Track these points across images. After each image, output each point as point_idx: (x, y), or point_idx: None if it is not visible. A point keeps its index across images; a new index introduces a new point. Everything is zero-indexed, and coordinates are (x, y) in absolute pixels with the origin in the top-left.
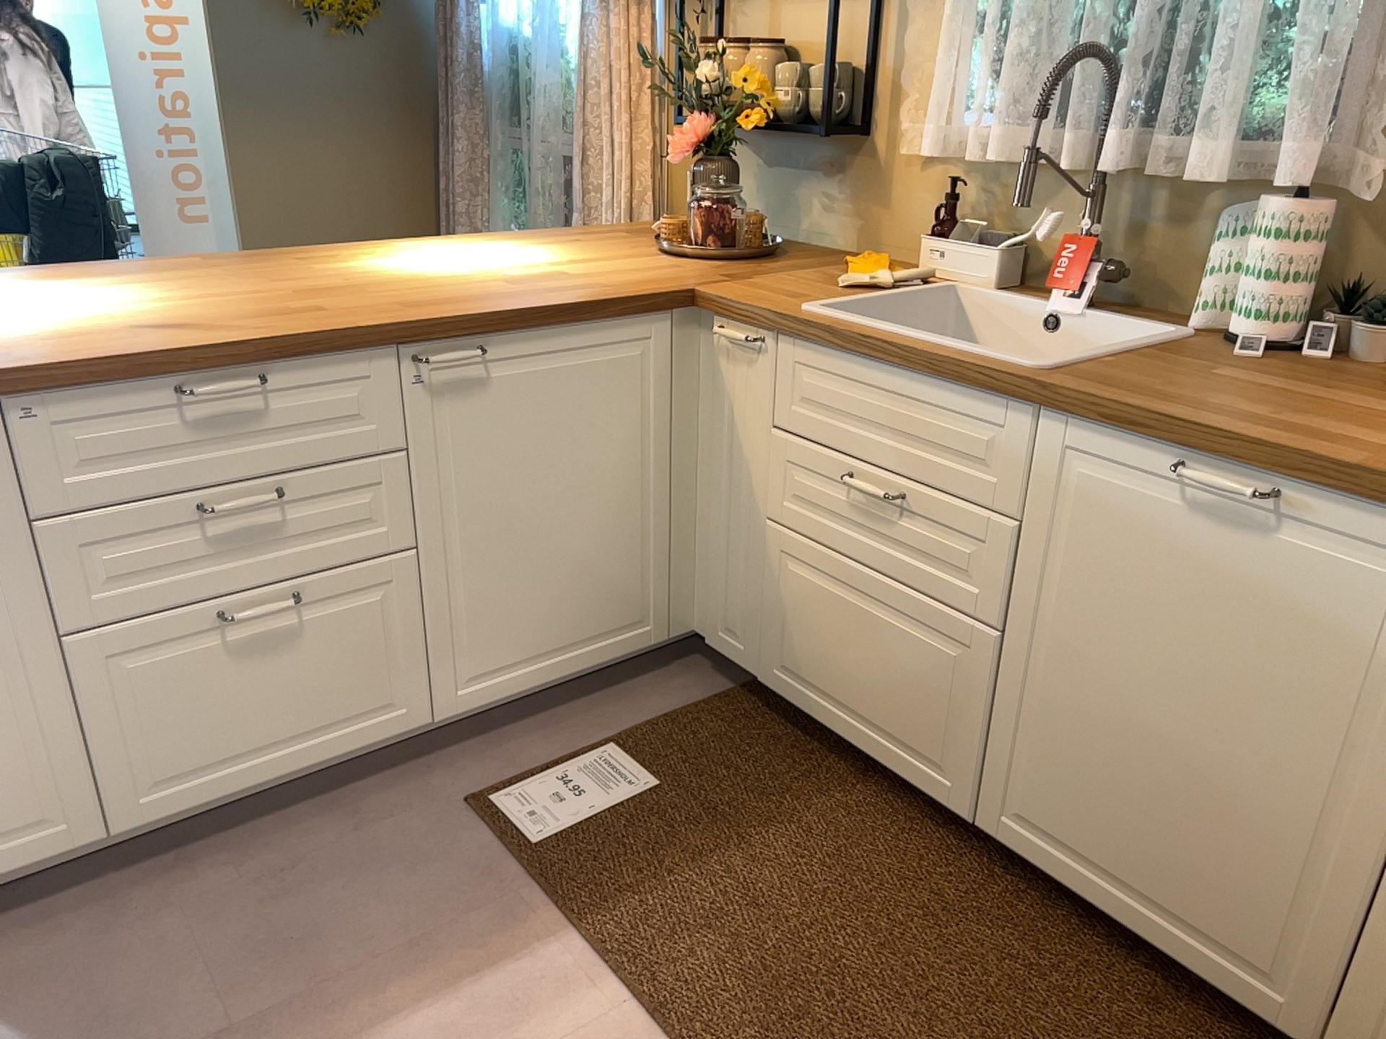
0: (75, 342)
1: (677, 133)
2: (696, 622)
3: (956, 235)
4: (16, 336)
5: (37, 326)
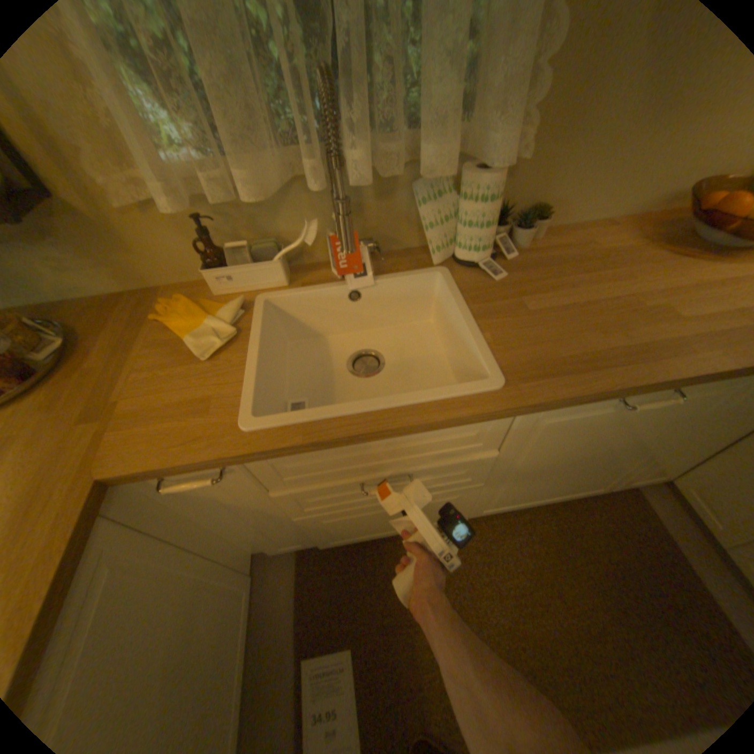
0: None
1: None
2: (251, 552)
3: (227, 254)
4: None
5: None
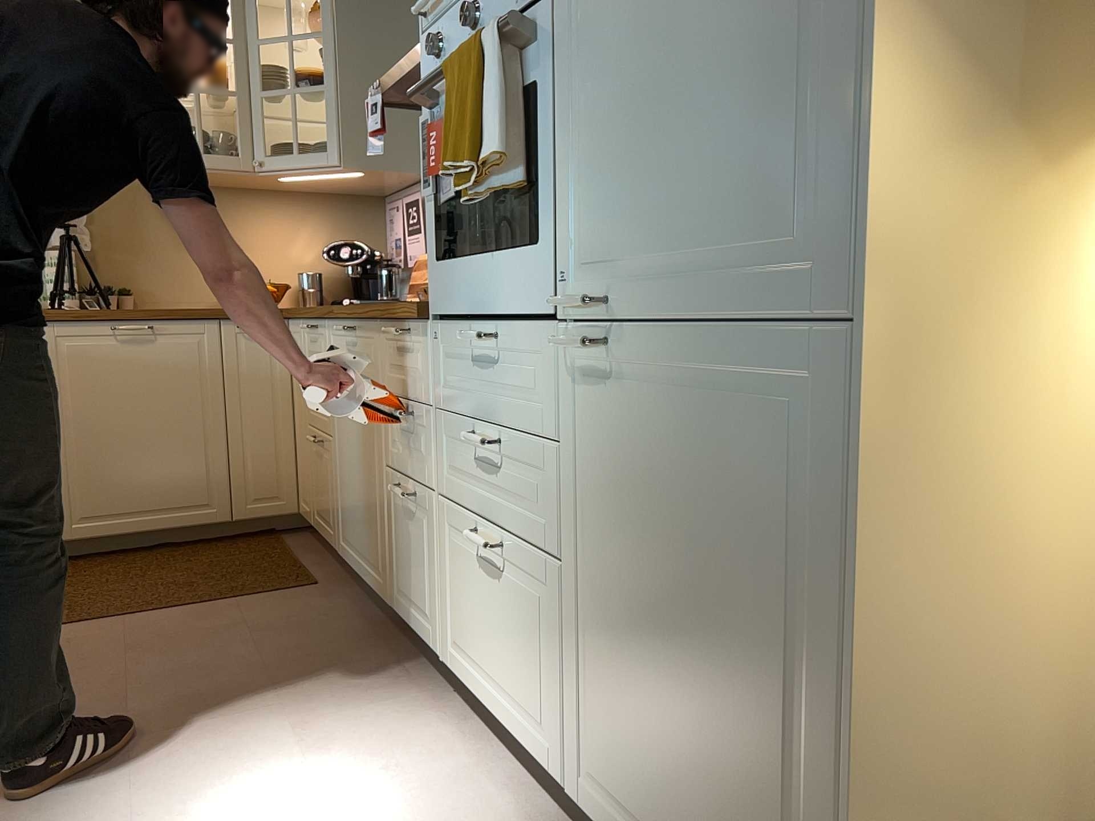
0: None
1: None
2: None
3: None
4: None
5: None
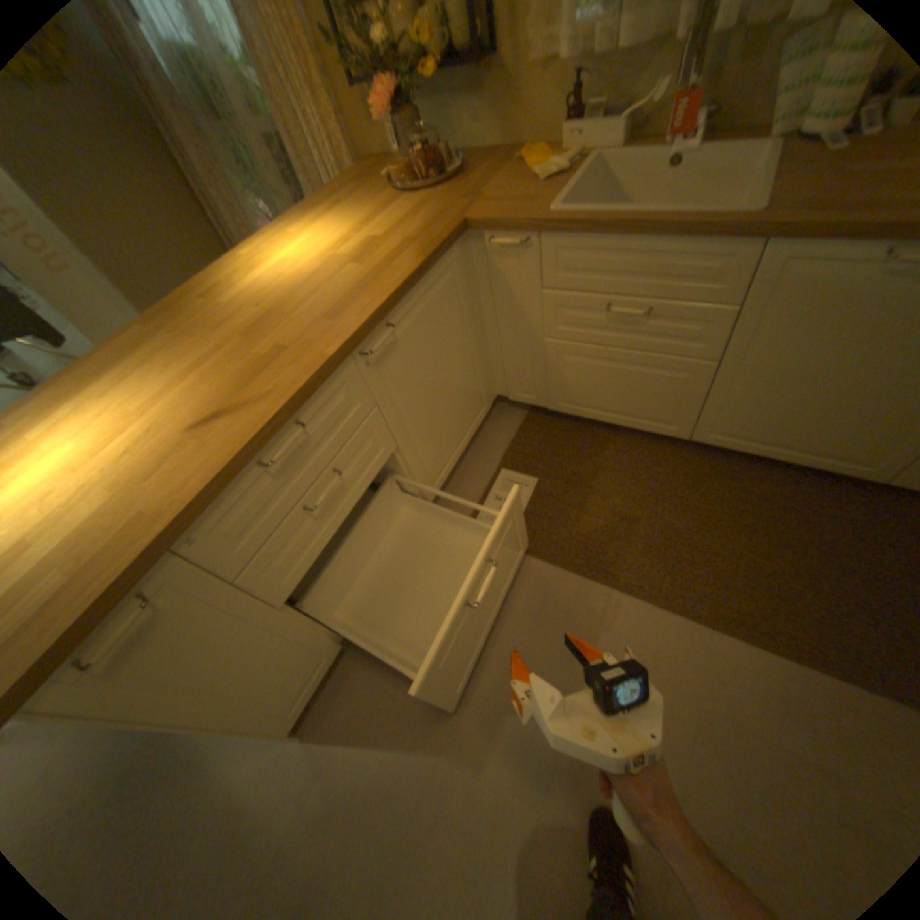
0: (163, 469)
1: (370, 95)
2: (498, 392)
3: (586, 112)
4: (114, 484)
5: (115, 463)
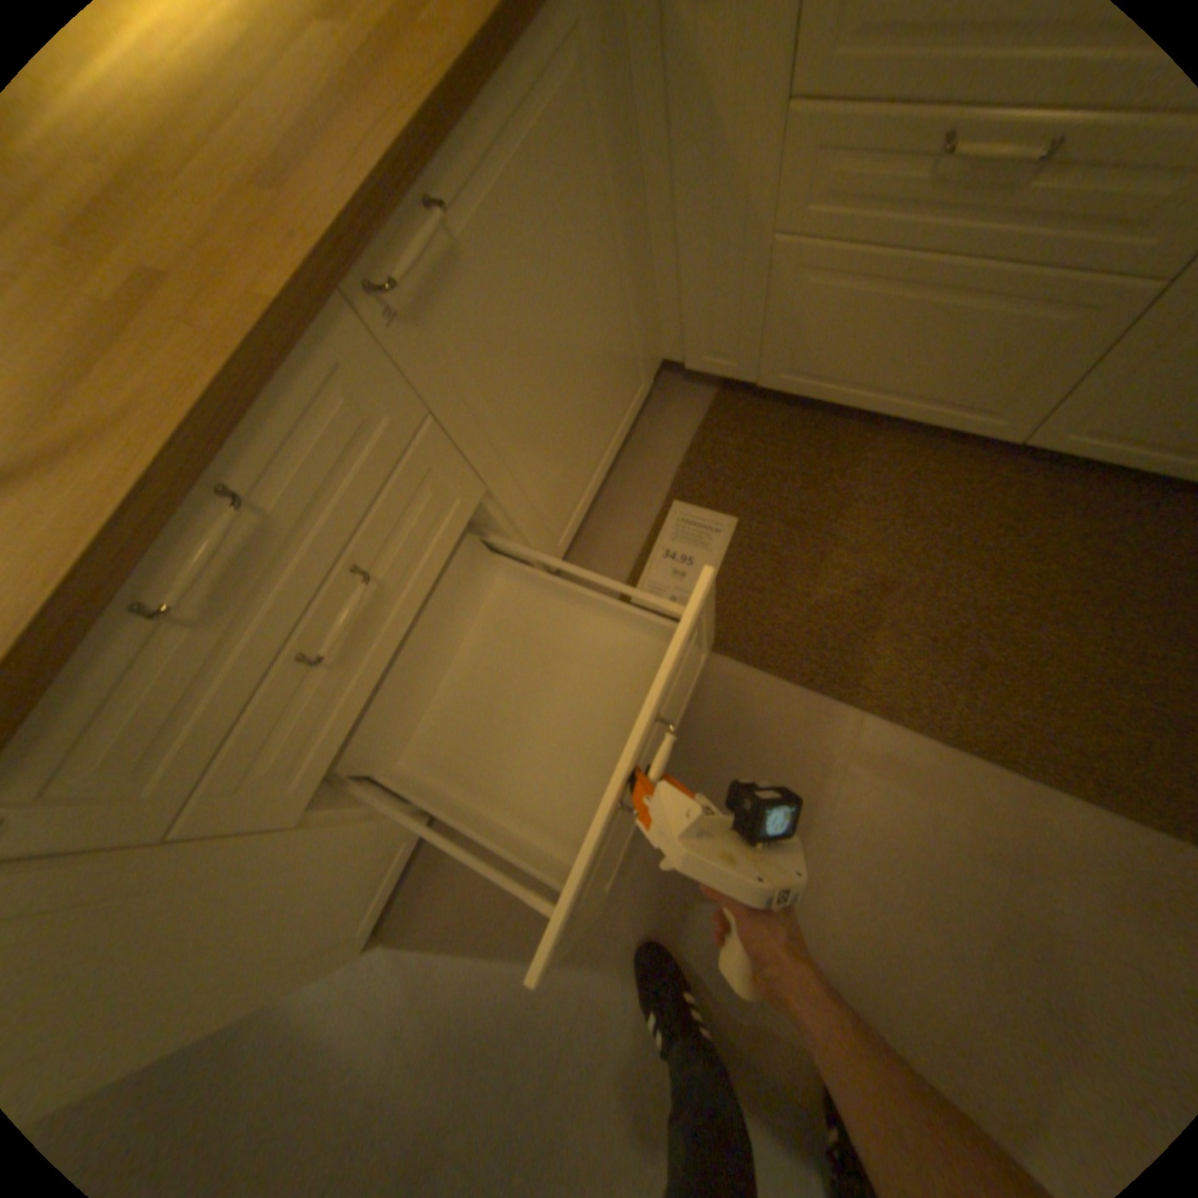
0: None
1: None
2: (666, 352)
3: None
4: None
5: None
